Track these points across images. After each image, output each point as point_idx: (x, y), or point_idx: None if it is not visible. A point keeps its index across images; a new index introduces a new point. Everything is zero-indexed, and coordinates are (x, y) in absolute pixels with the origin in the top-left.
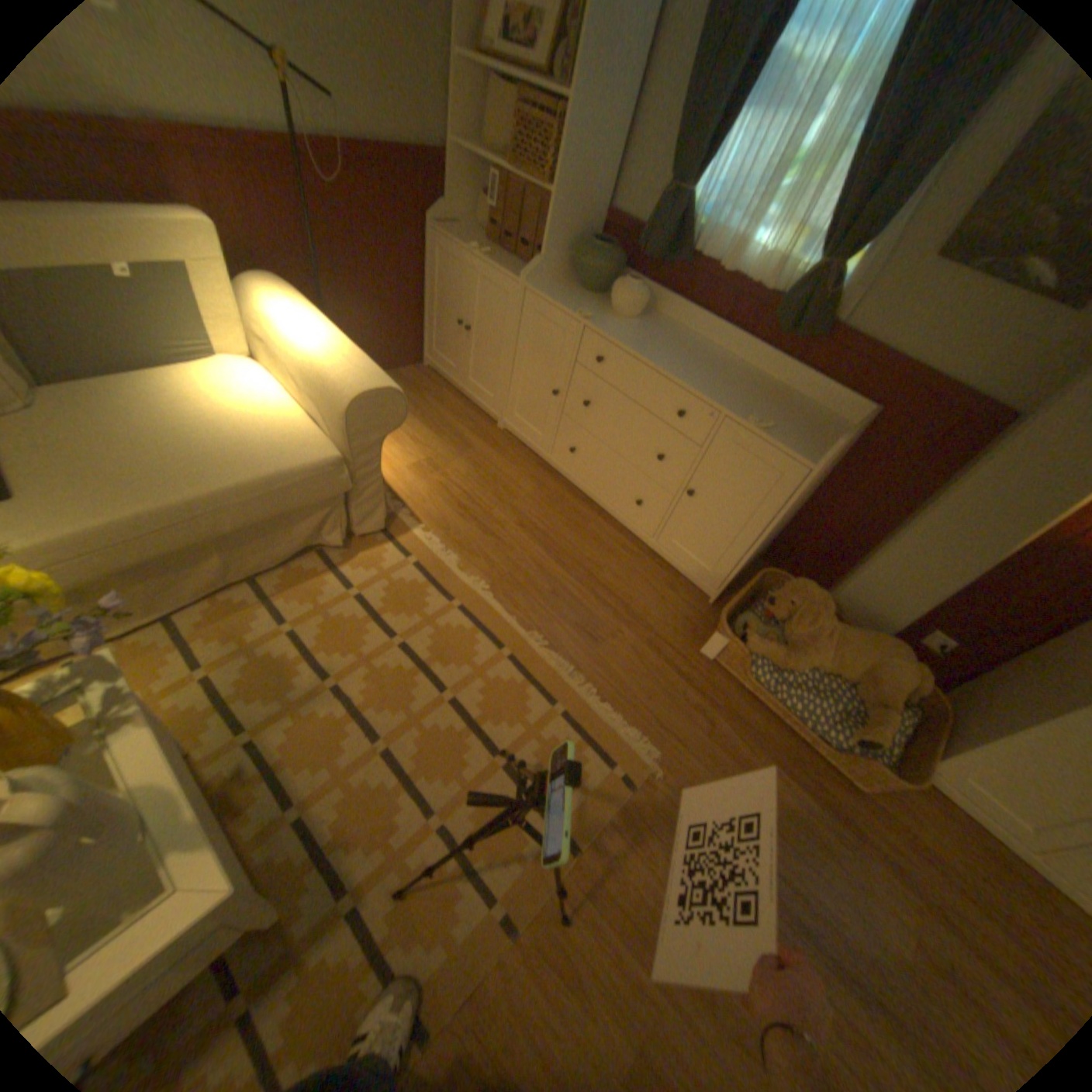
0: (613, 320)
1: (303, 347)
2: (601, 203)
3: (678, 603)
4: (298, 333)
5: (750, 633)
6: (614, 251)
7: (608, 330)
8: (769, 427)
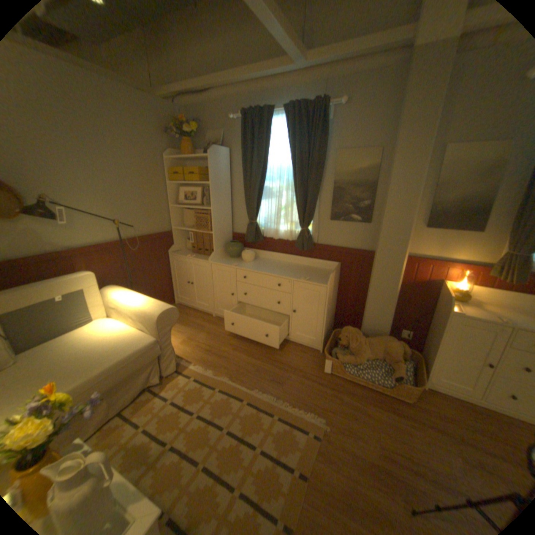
0: (245, 263)
1: (133, 304)
2: (229, 231)
3: (308, 357)
4: (130, 300)
5: (337, 355)
6: (238, 243)
7: (244, 266)
8: (307, 278)
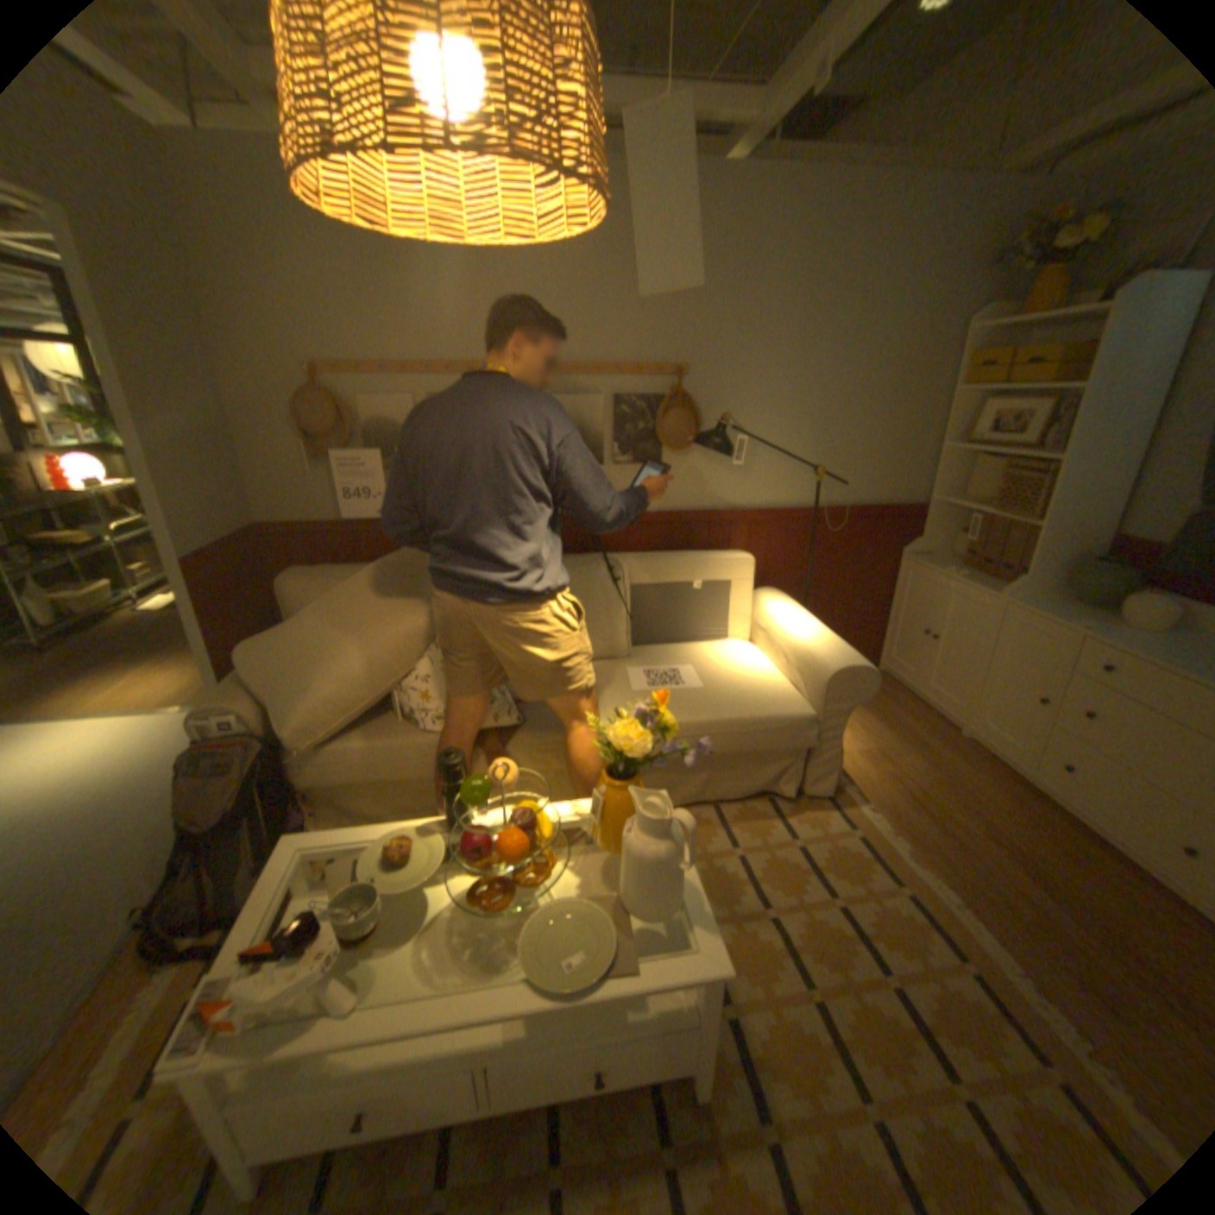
0: (1127, 631)
1: (798, 634)
2: (1104, 529)
3: None
4: (795, 624)
5: None
6: (1124, 568)
7: (1120, 638)
8: None
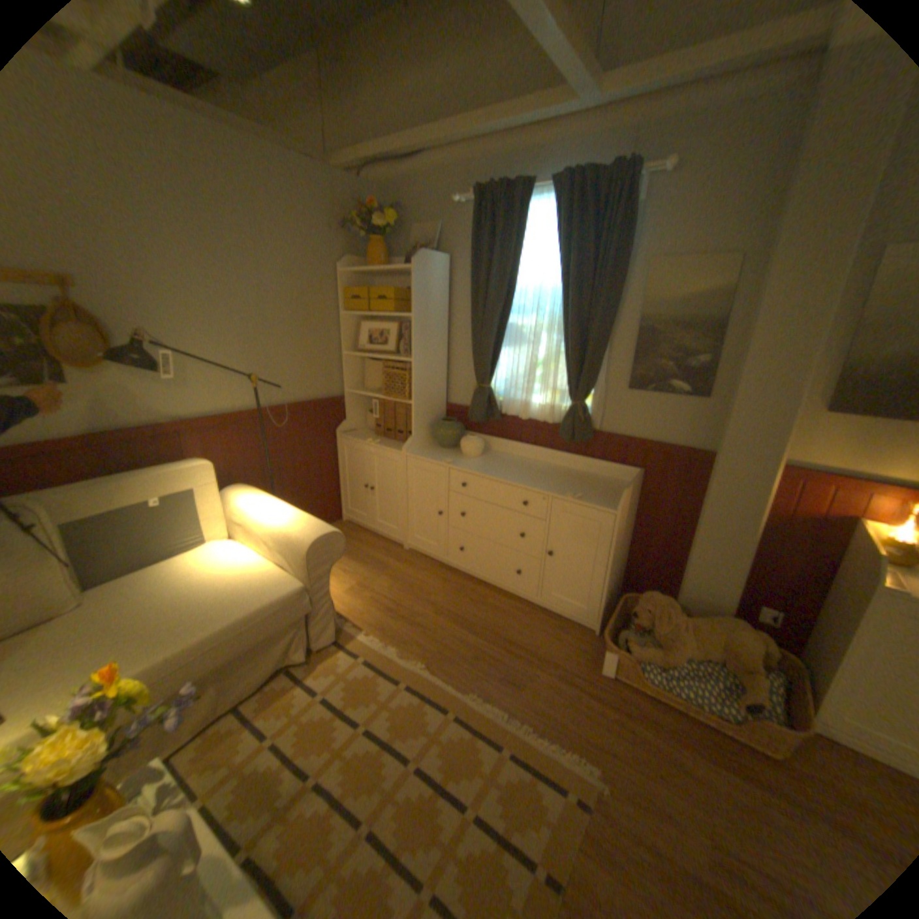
0: (465, 459)
1: (271, 520)
2: (440, 401)
3: (572, 640)
4: (266, 513)
5: (630, 644)
6: (455, 423)
7: (464, 465)
8: (580, 496)
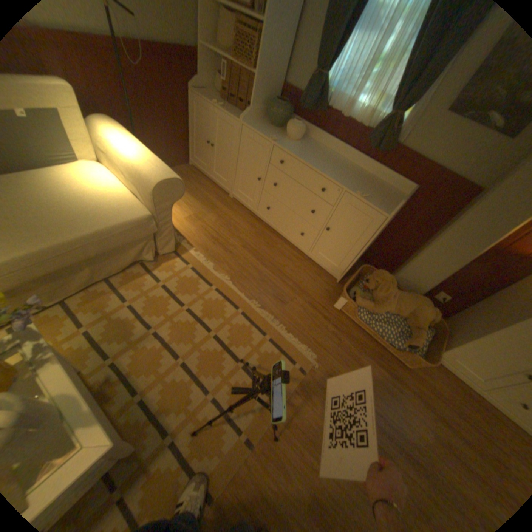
0: (288, 141)
1: (127, 156)
2: (280, 79)
3: (322, 282)
4: (123, 148)
5: (357, 296)
6: (287, 105)
7: (286, 146)
8: (367, 196)
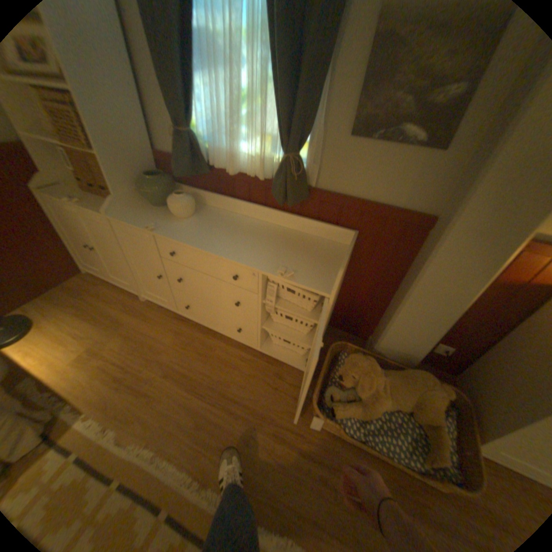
0: (176, 222)
1: None
2: (144, 149)
3: (287, 387)
4: None
5: (335, 405)
6: (161, 177)
7: (171, 232)
8: (292, 274)
